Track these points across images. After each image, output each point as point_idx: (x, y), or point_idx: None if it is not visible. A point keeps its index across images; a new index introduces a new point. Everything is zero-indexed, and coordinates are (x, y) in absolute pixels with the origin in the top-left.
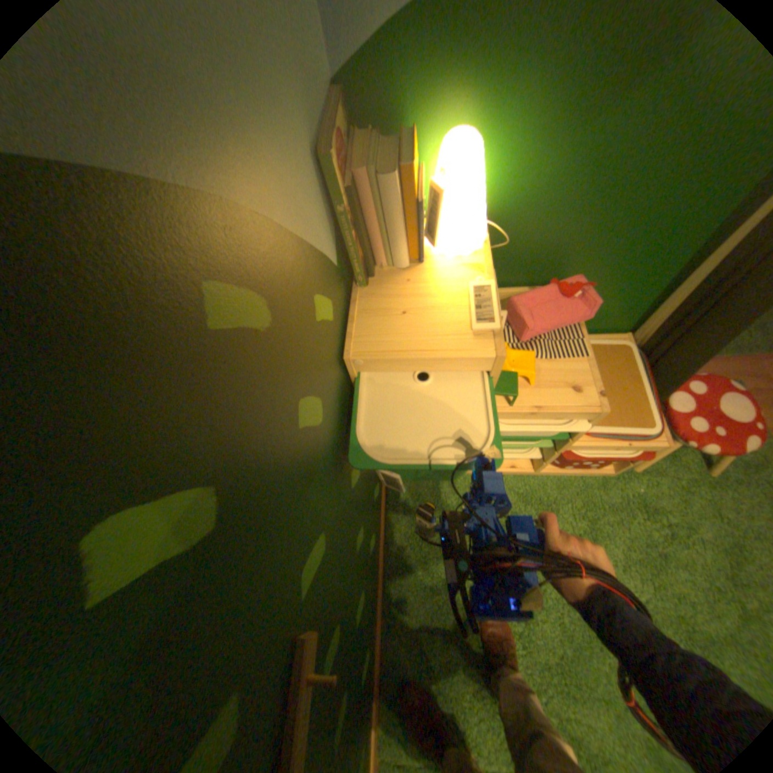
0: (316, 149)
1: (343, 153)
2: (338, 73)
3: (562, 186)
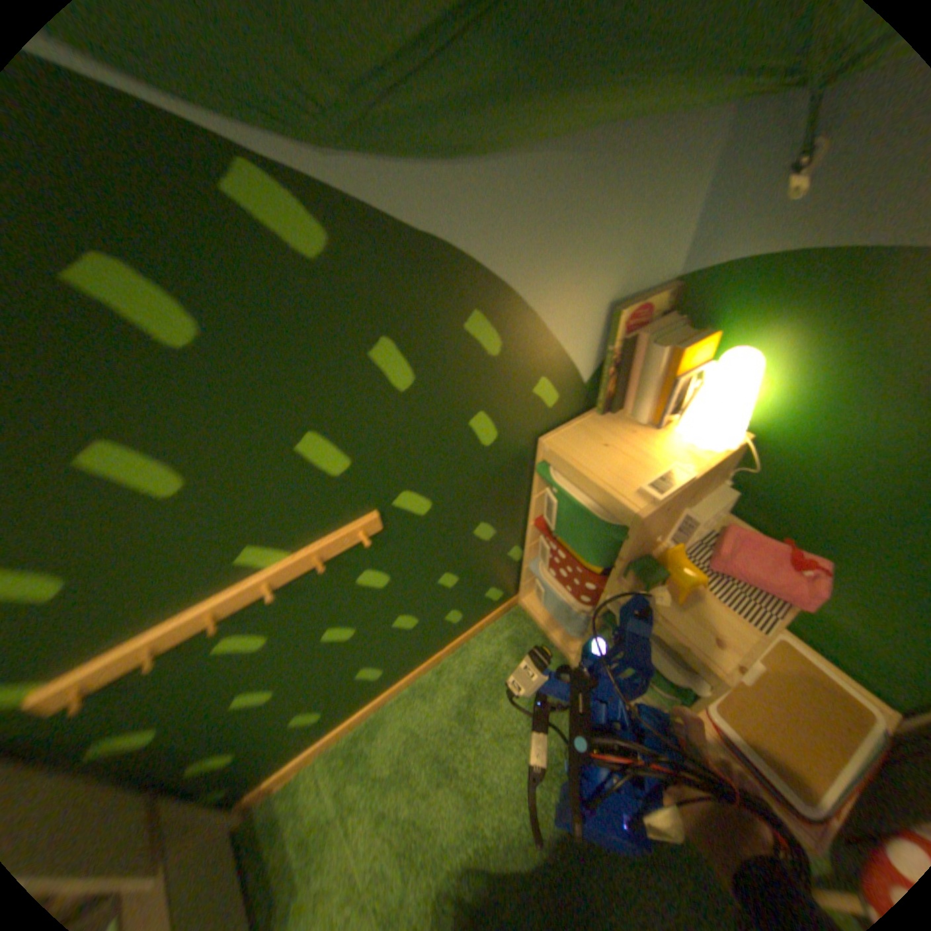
0: (613, 306)
1: (638, 319)
2: (684, 276)
3: (851, 459)
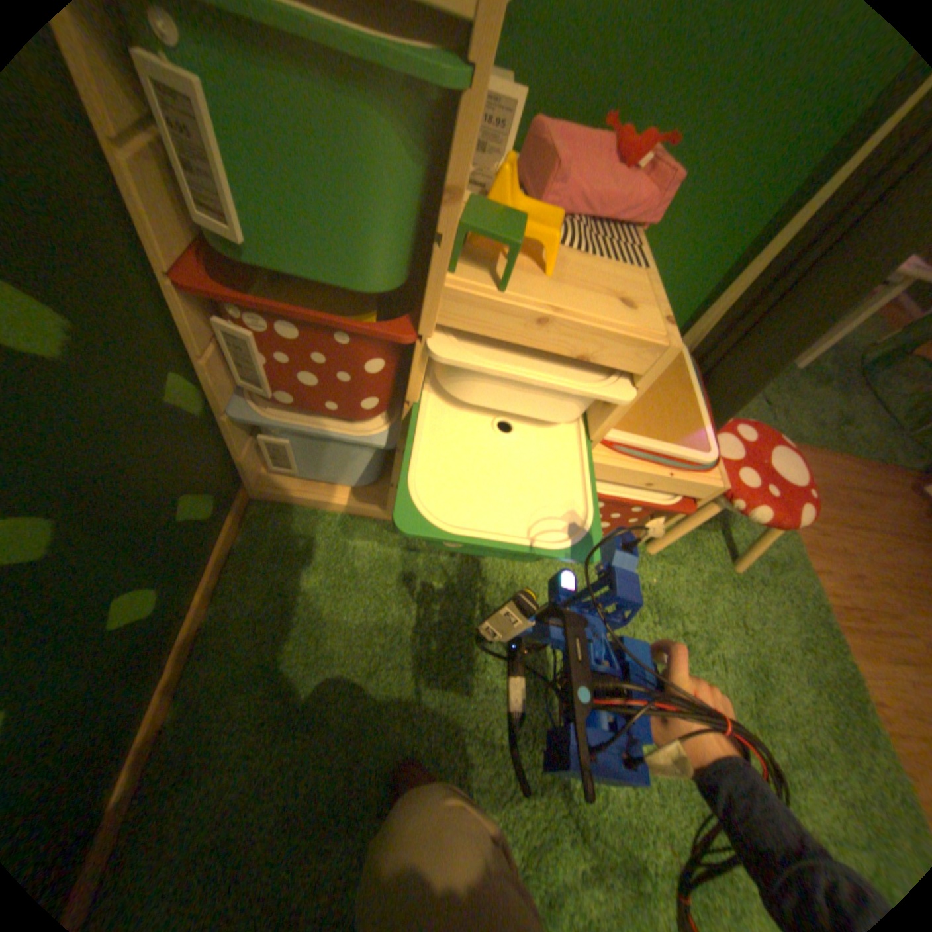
0: None
1: None
2: None
3: None
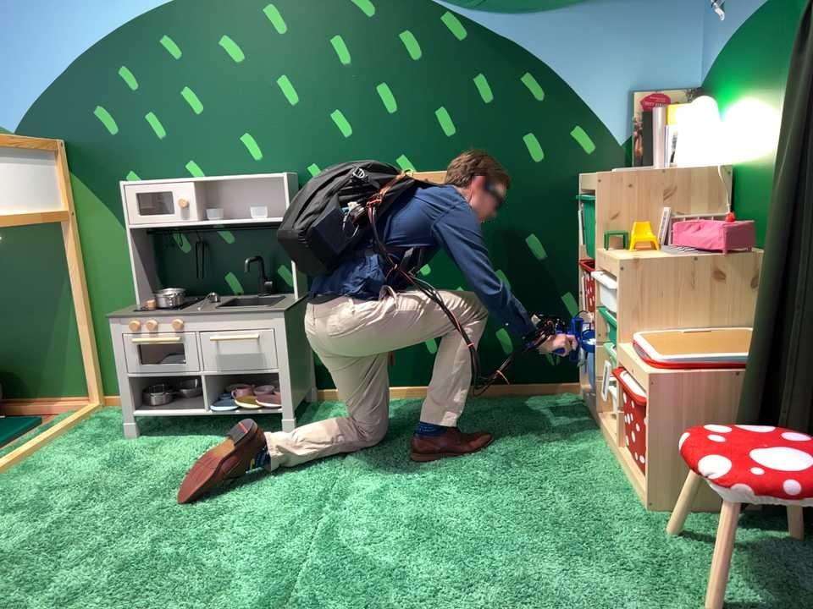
0: (628, 92)
1: (648, 101)
2: (697, 85)
3: (763, 146)
